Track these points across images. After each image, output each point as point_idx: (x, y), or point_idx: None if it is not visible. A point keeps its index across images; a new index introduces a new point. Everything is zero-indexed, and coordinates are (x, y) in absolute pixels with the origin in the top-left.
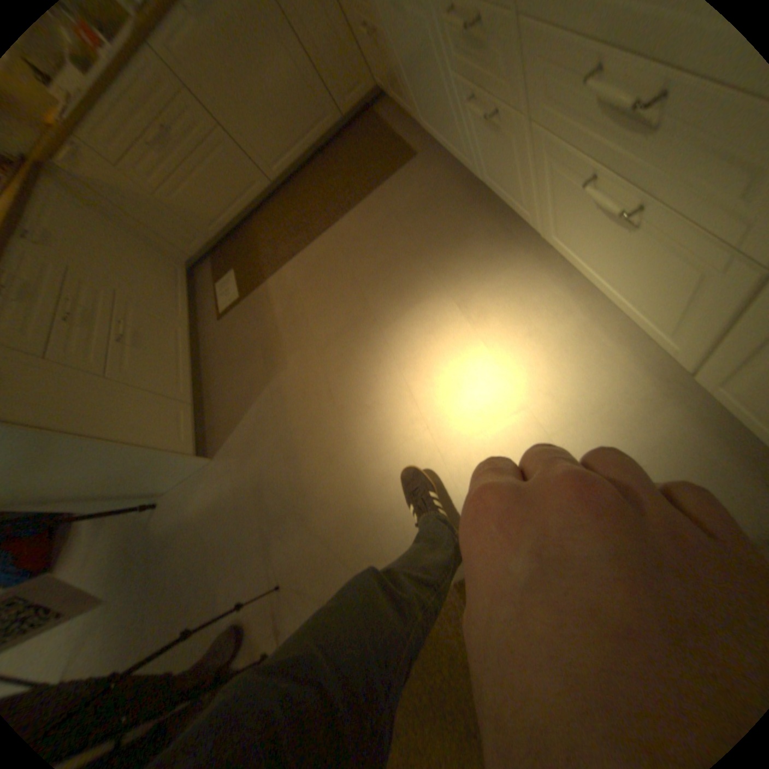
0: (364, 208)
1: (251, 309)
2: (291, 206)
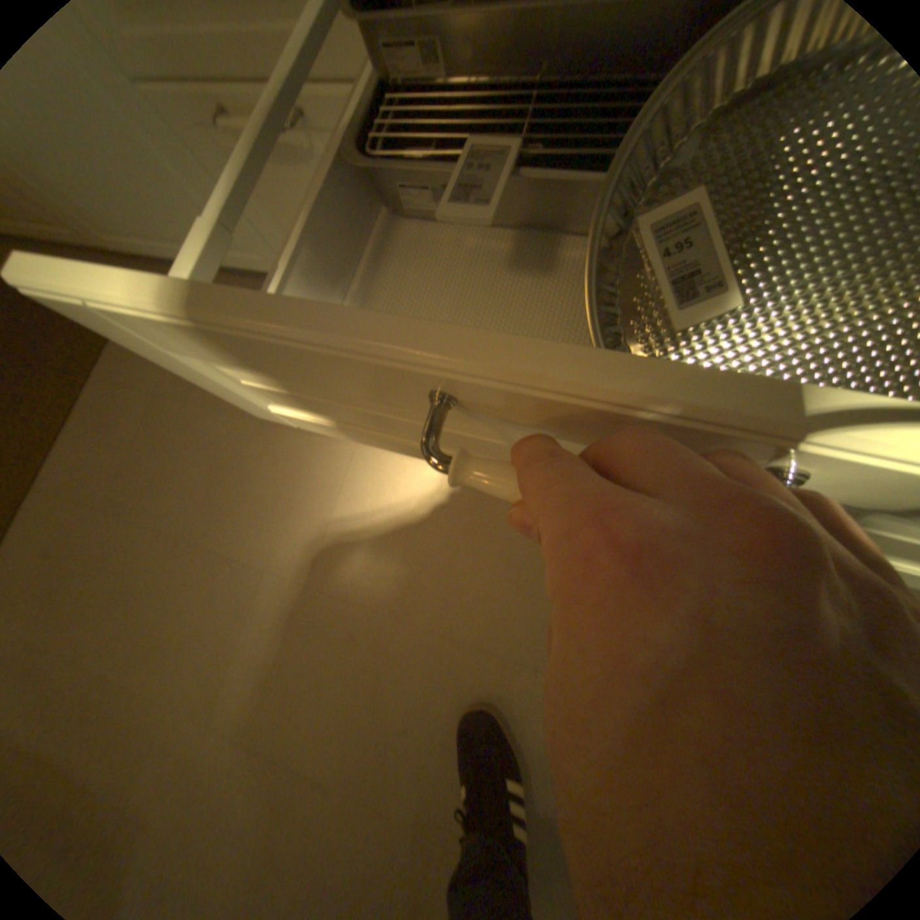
0: (91, 419)
1: None
2: None
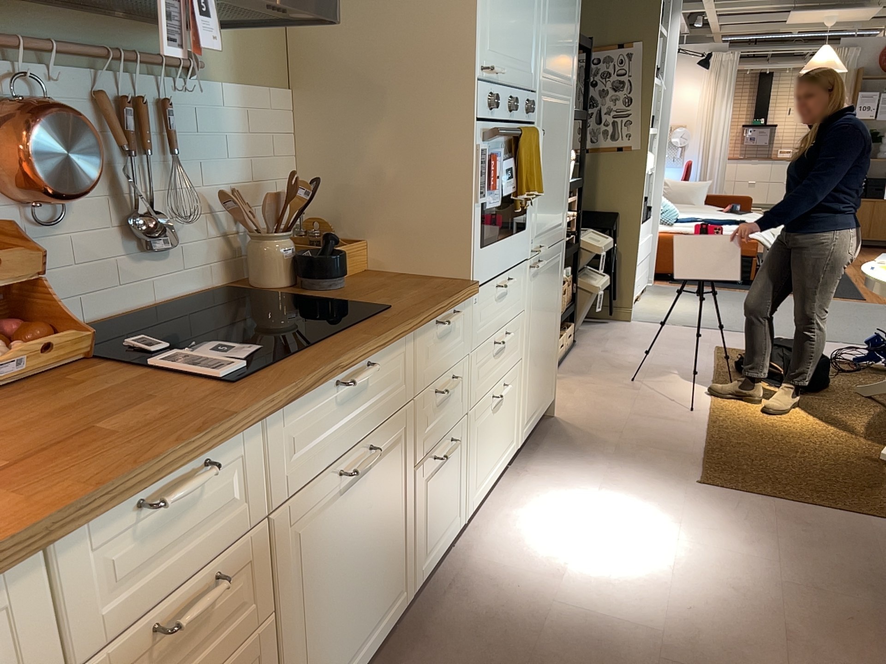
0: None
1: None
2: None
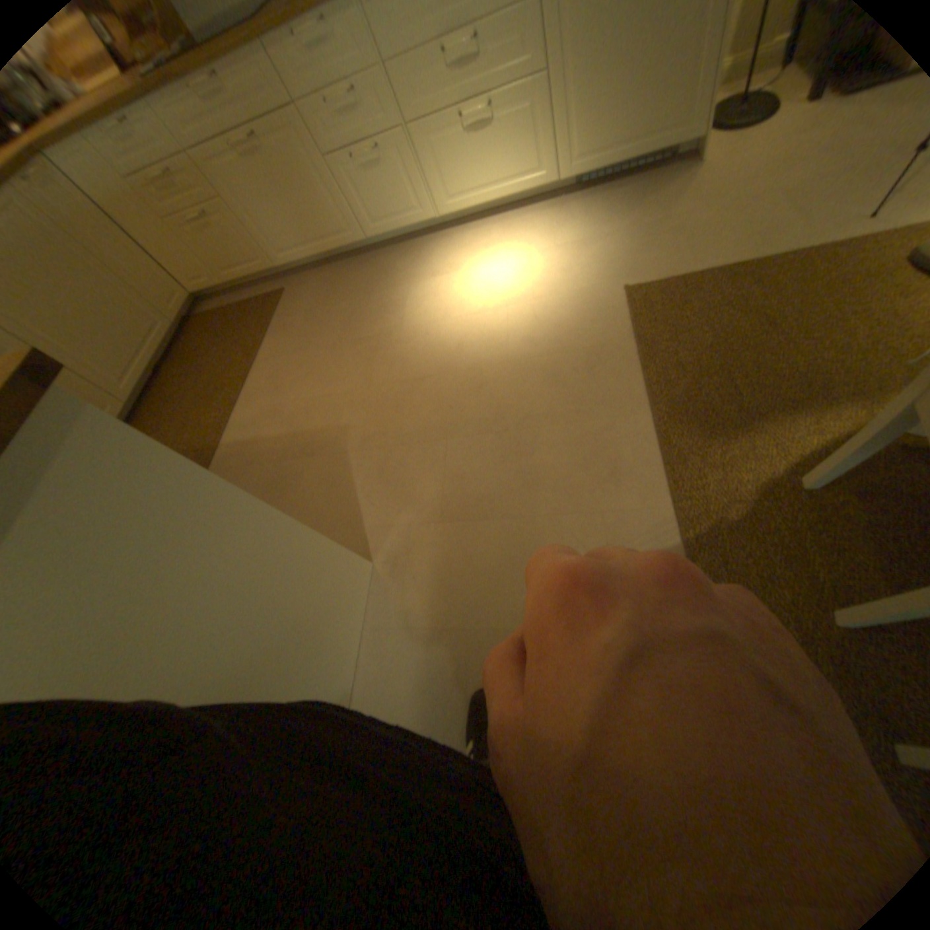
0: (277, 331)
1: (230, 472)
2: (175, 402)
